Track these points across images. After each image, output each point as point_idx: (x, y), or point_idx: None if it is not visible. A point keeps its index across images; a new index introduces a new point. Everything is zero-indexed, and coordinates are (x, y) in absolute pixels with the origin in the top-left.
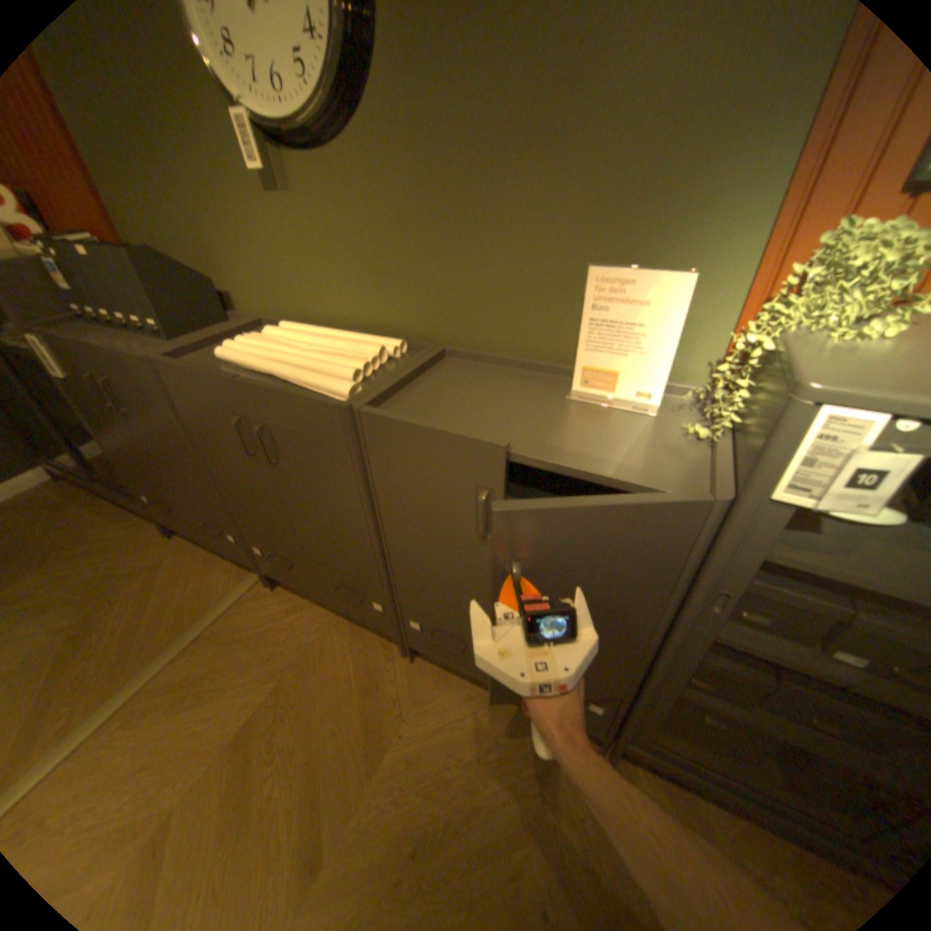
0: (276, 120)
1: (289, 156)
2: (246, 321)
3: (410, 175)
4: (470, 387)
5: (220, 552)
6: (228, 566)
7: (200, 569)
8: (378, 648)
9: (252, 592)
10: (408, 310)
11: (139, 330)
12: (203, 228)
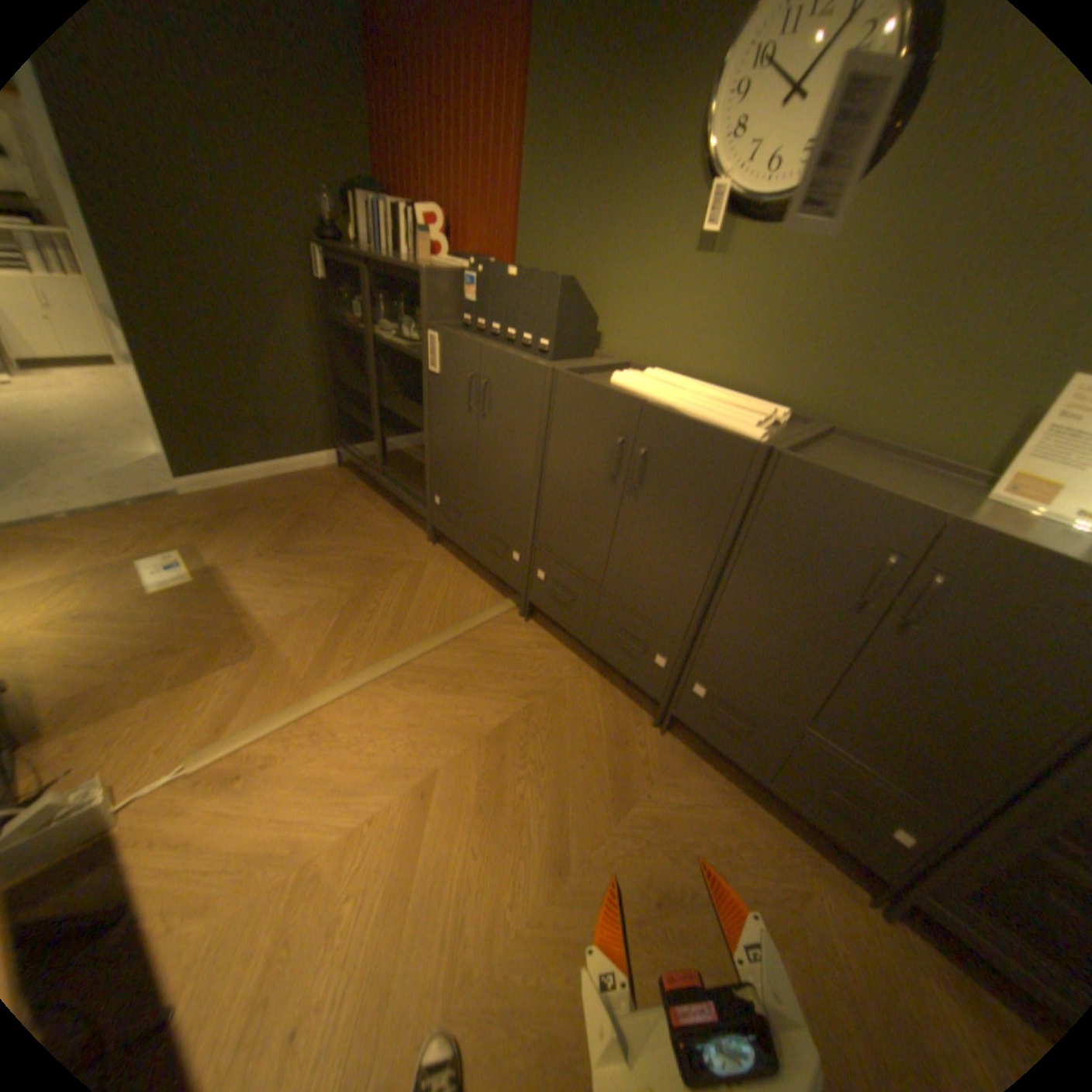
0: (760, 193)
1: (743, 225)
2: (612, 361)
3: (875, 259)
4: (872, 465)
5: (490, 569)
6: (486, 586)
7: (461, 580)
8: (628, 709)
9: (507, 616)
10: (803, 383)
11: (525, 347)
12: (609, 273)
